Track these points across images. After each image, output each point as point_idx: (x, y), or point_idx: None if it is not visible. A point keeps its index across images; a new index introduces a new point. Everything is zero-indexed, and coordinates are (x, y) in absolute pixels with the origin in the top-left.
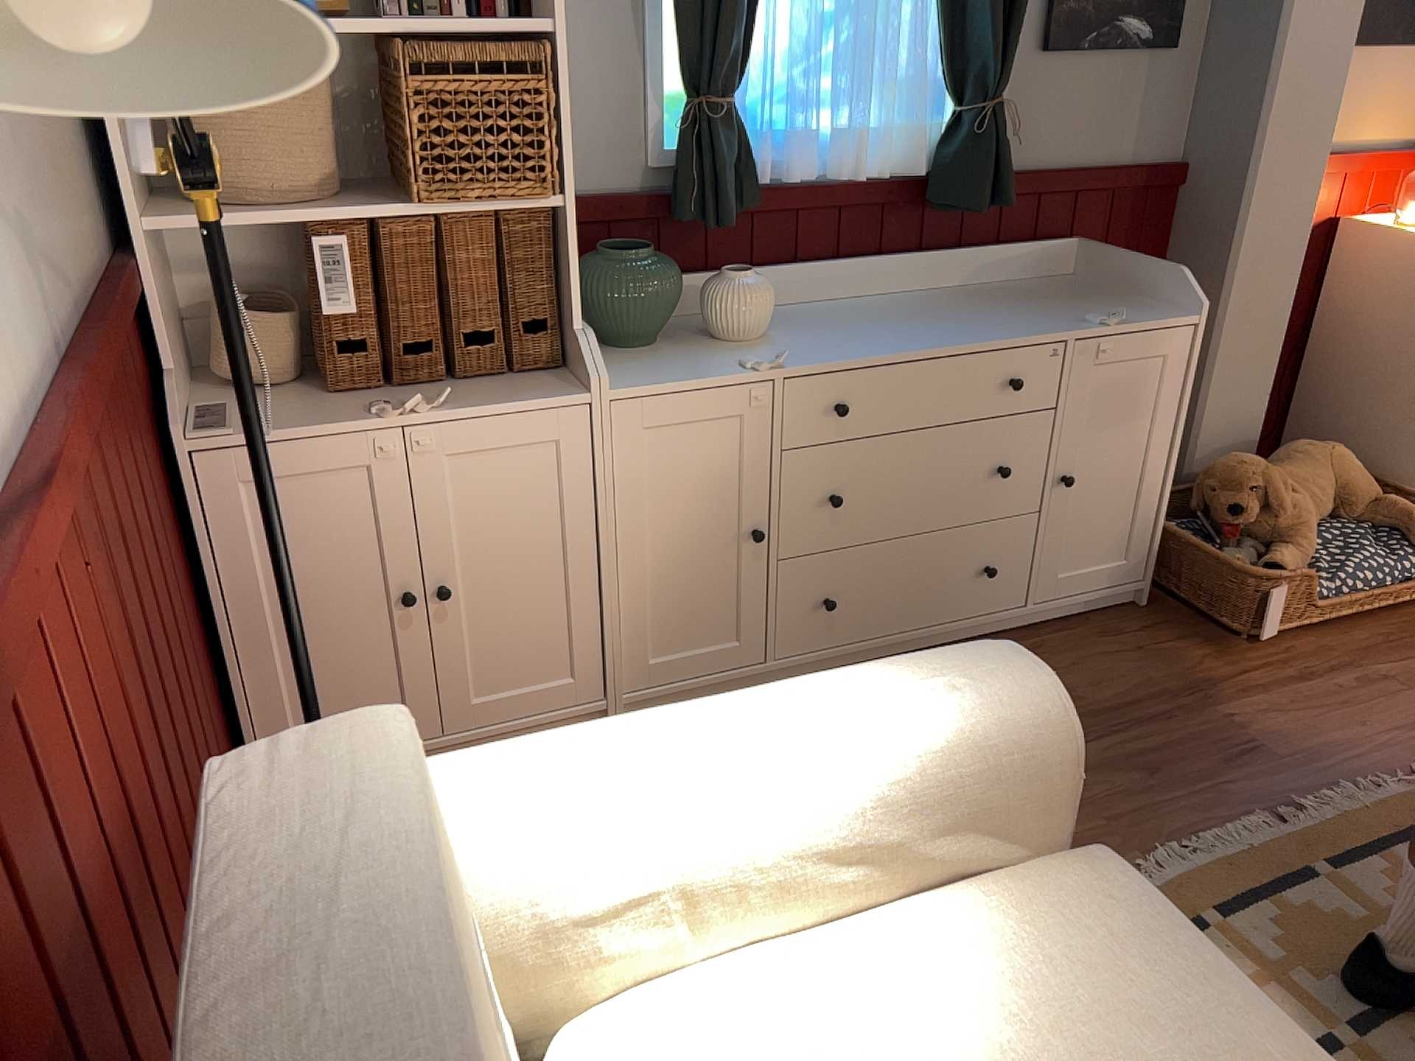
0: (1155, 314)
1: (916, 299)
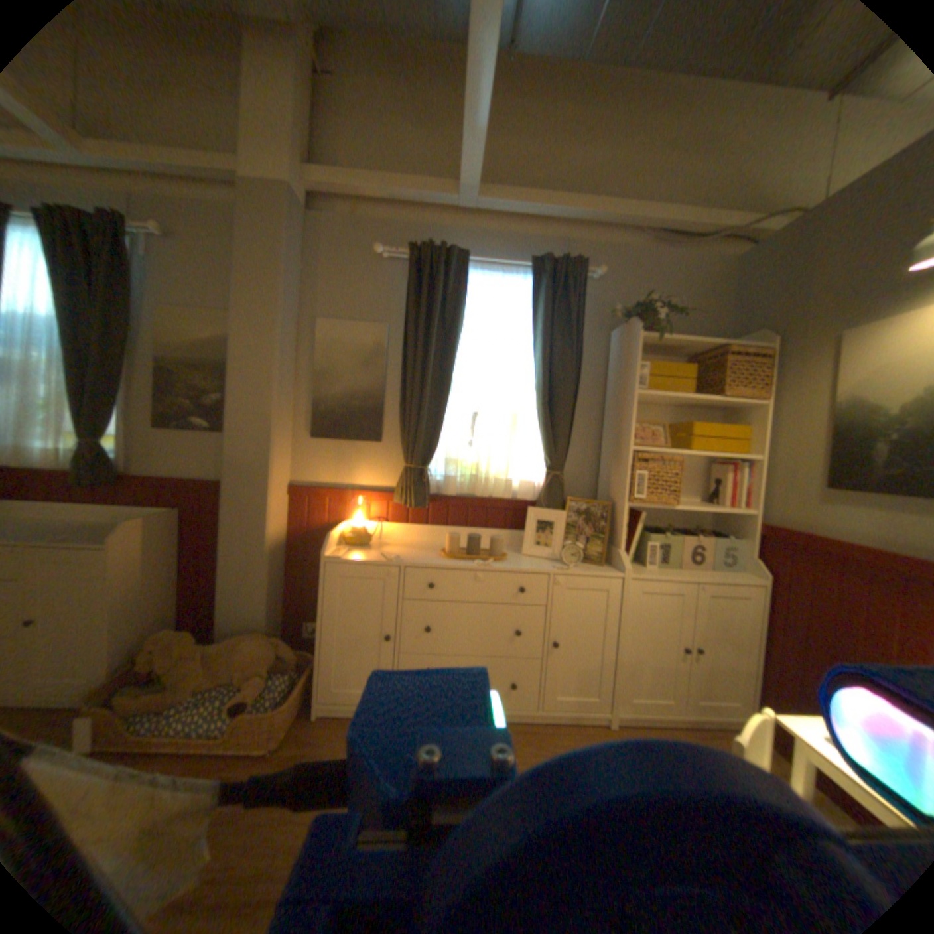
0: (96, 543)
1: (66, 524)
